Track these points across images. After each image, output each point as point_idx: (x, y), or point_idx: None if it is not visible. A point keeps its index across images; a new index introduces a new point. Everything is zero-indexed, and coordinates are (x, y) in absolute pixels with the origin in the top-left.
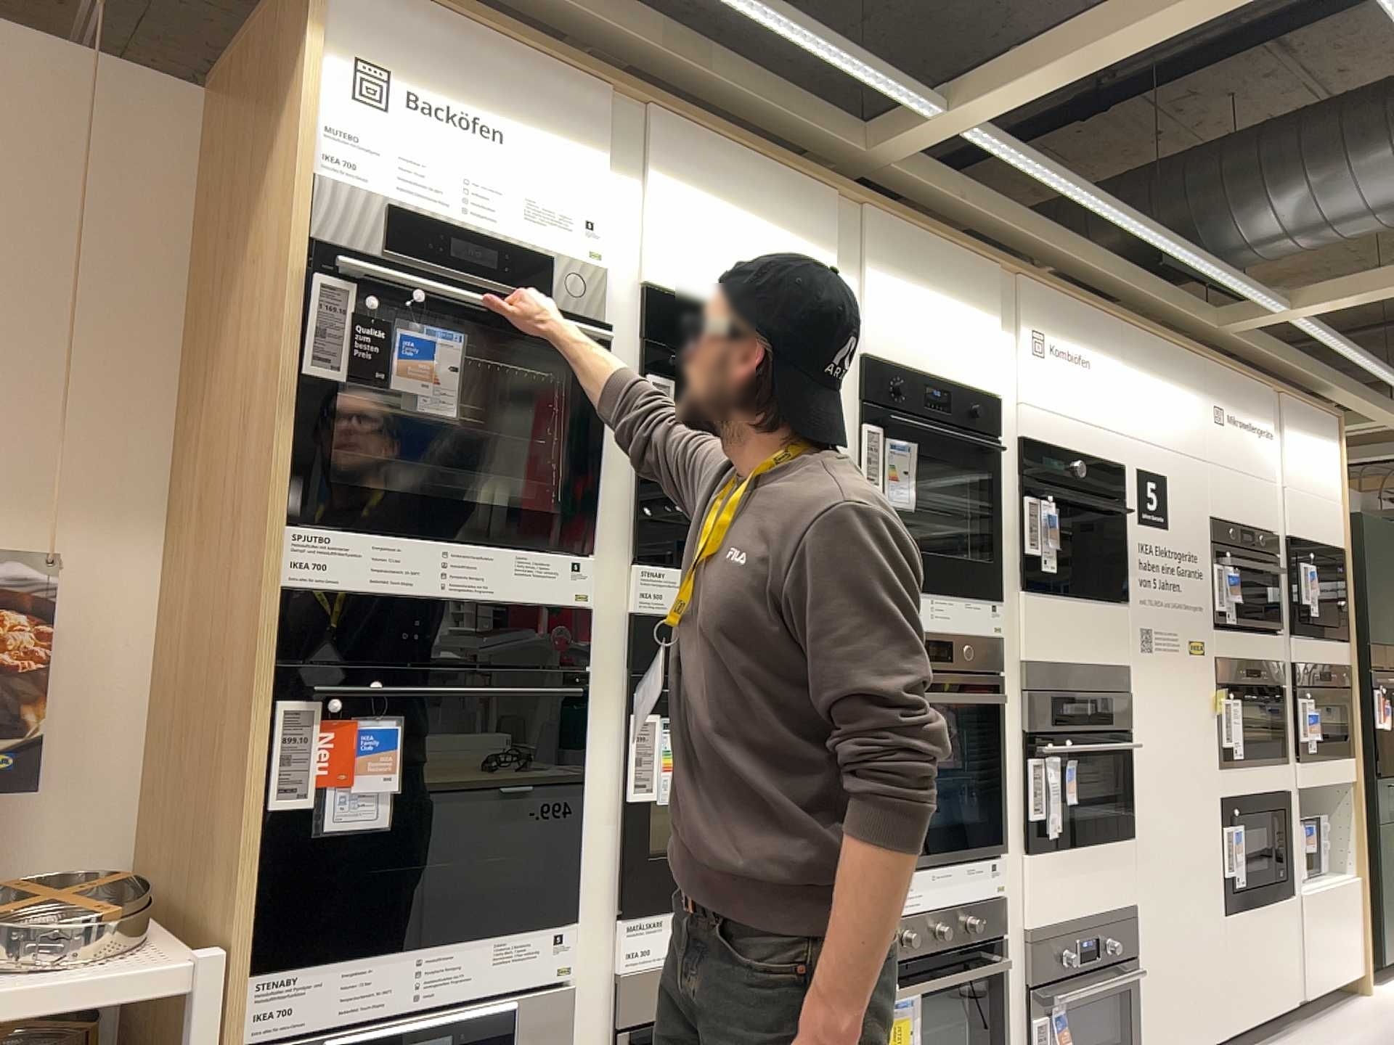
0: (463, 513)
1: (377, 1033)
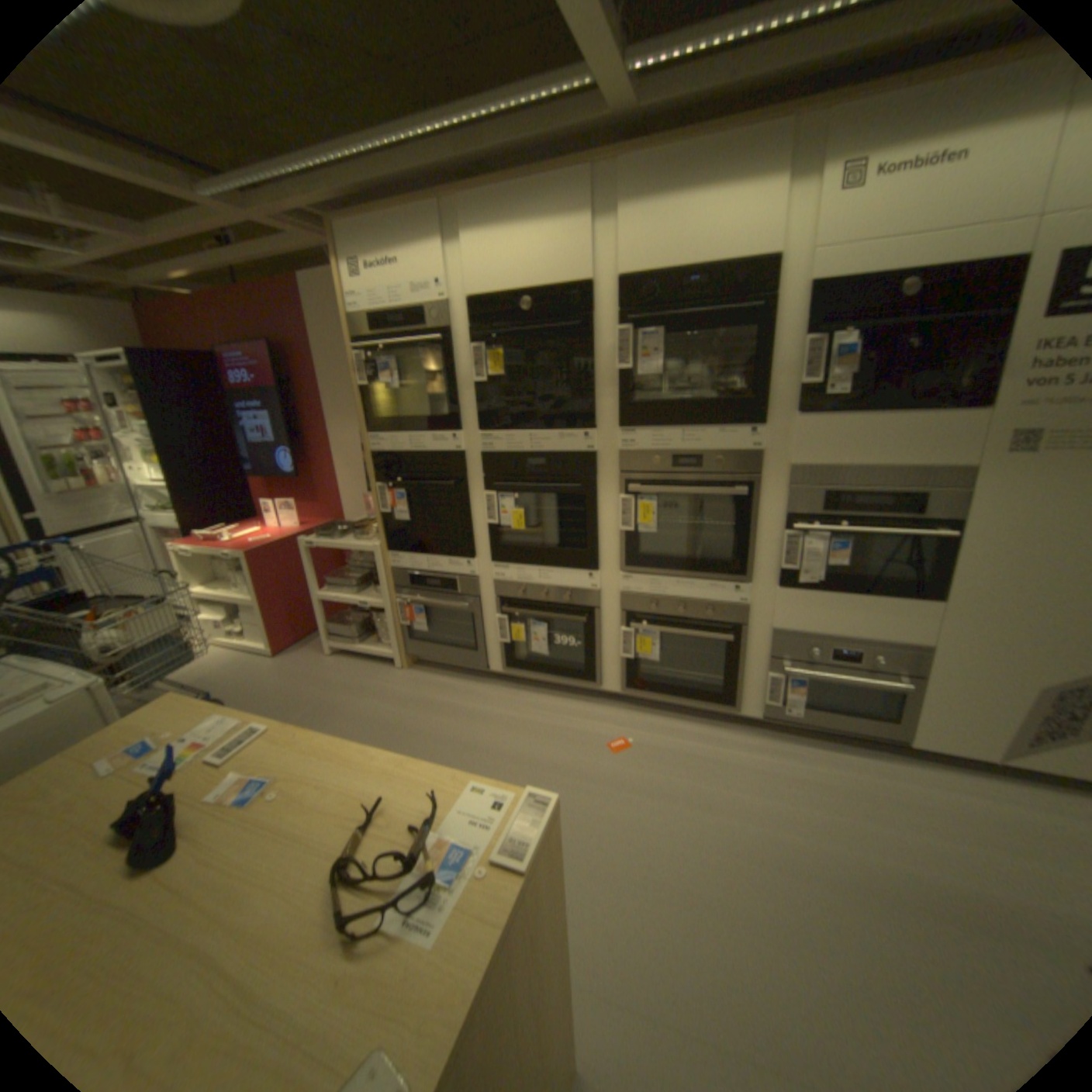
0: (410, 424)
1: (417, 580)
